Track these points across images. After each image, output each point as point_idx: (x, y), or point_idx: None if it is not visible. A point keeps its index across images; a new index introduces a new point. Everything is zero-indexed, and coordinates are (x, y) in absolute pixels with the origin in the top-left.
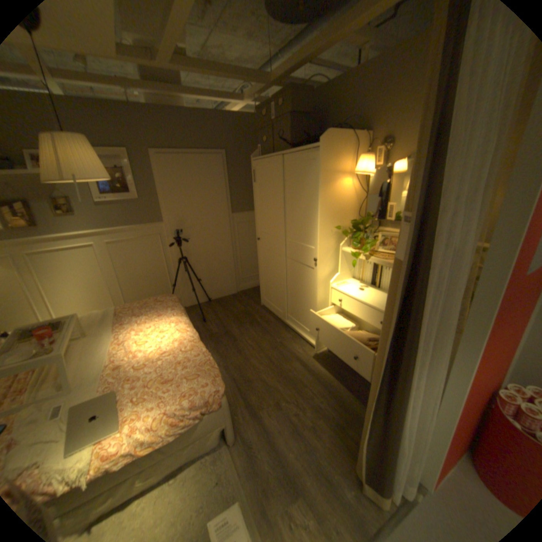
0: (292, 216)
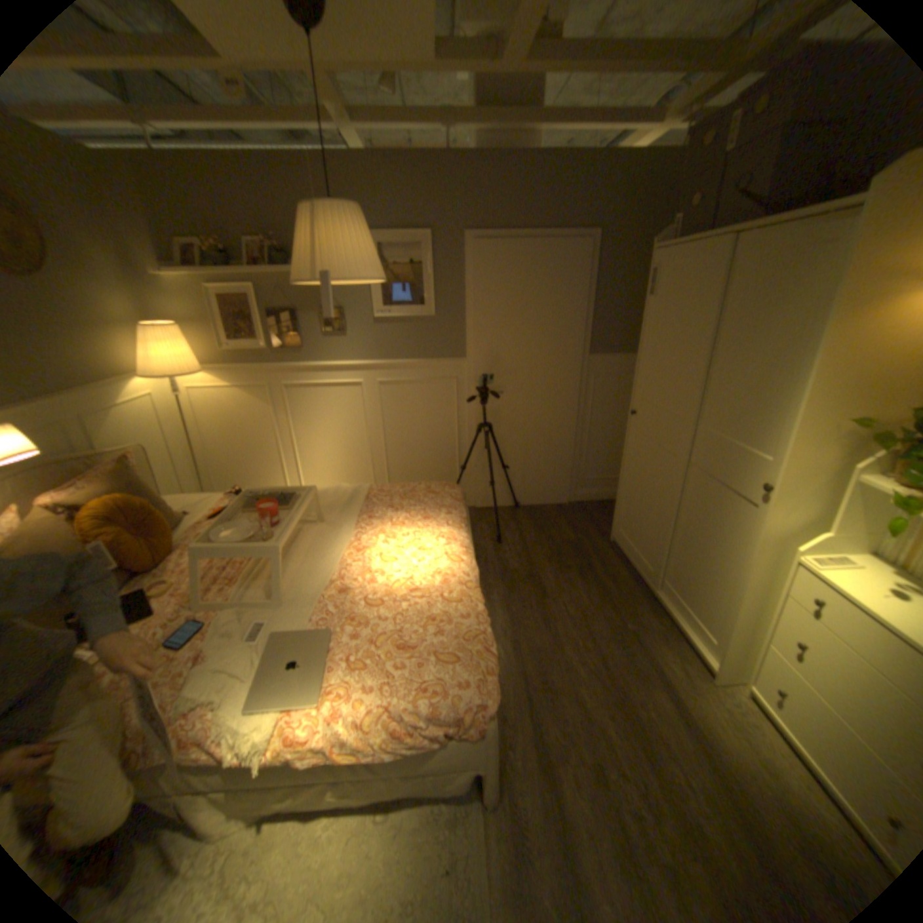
0: (728, 375)
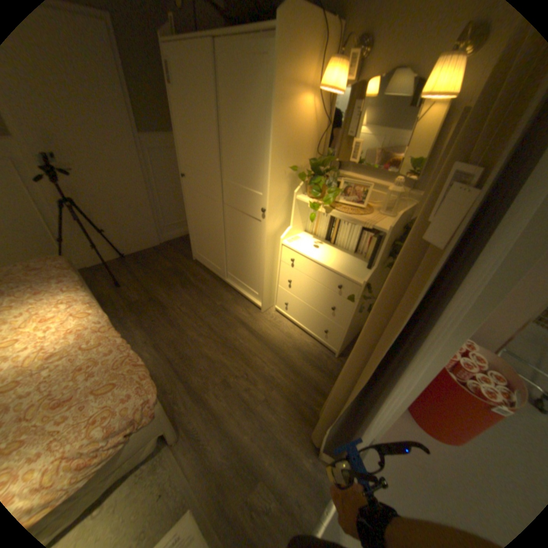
0: (231, 145)
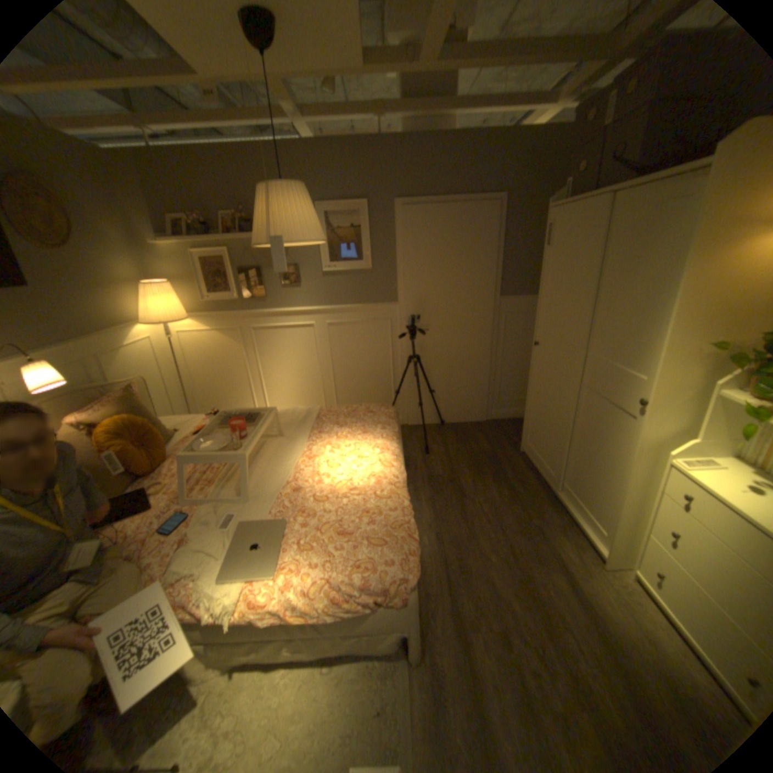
0: (610, 309)
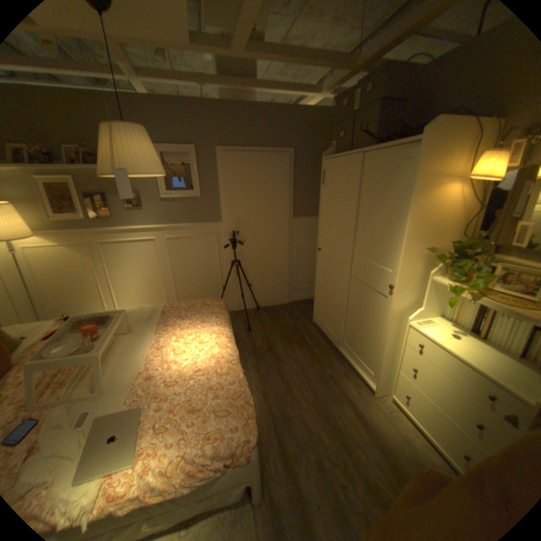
0: (366, 227)
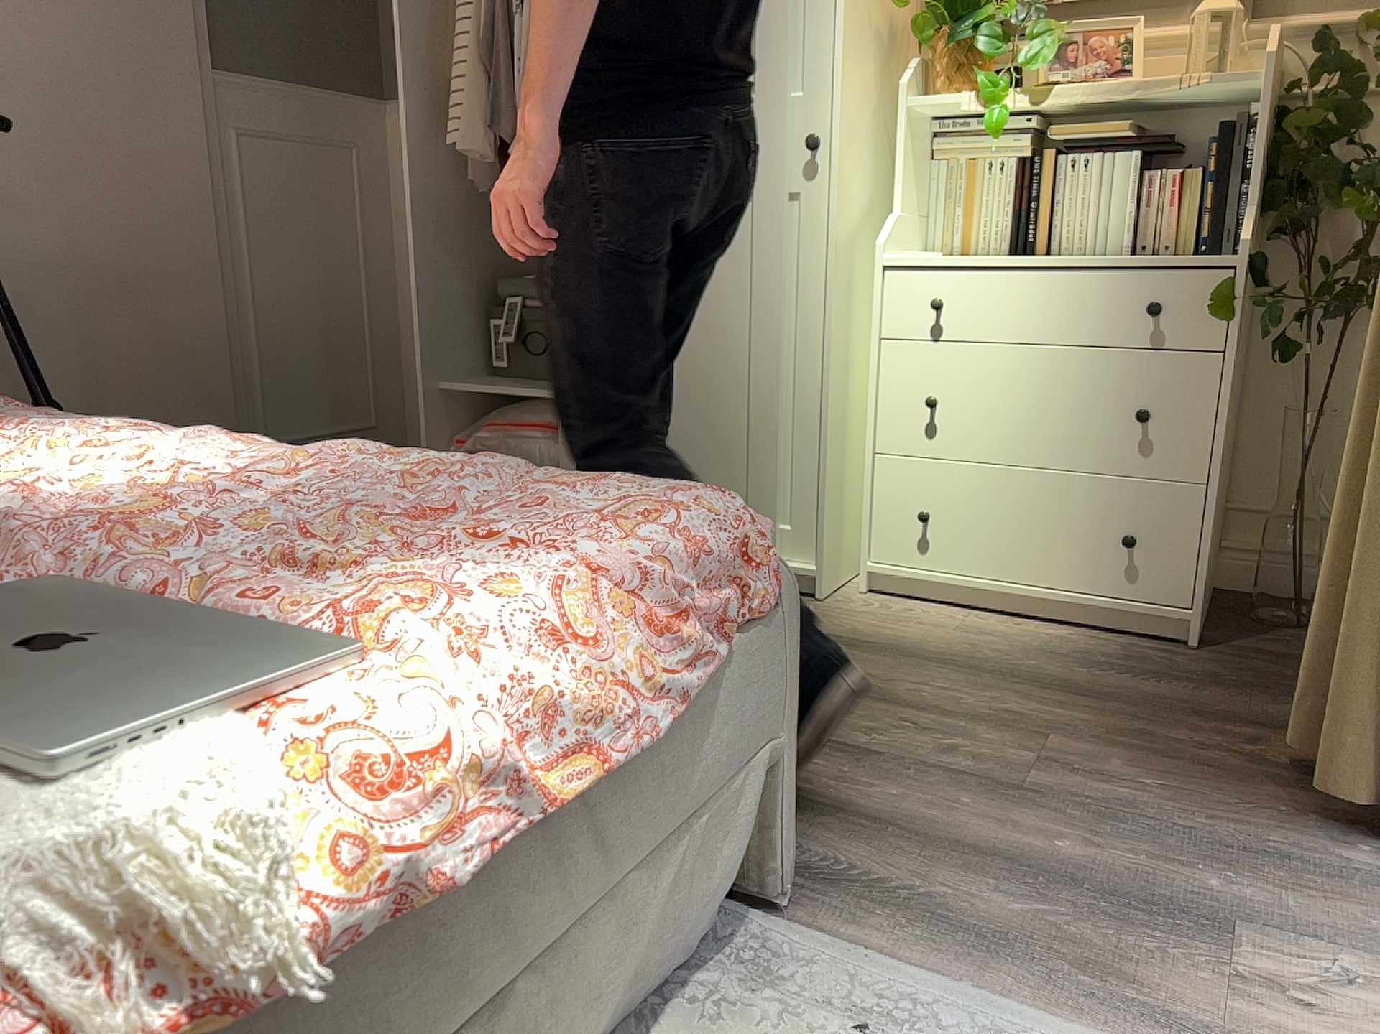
0: None
